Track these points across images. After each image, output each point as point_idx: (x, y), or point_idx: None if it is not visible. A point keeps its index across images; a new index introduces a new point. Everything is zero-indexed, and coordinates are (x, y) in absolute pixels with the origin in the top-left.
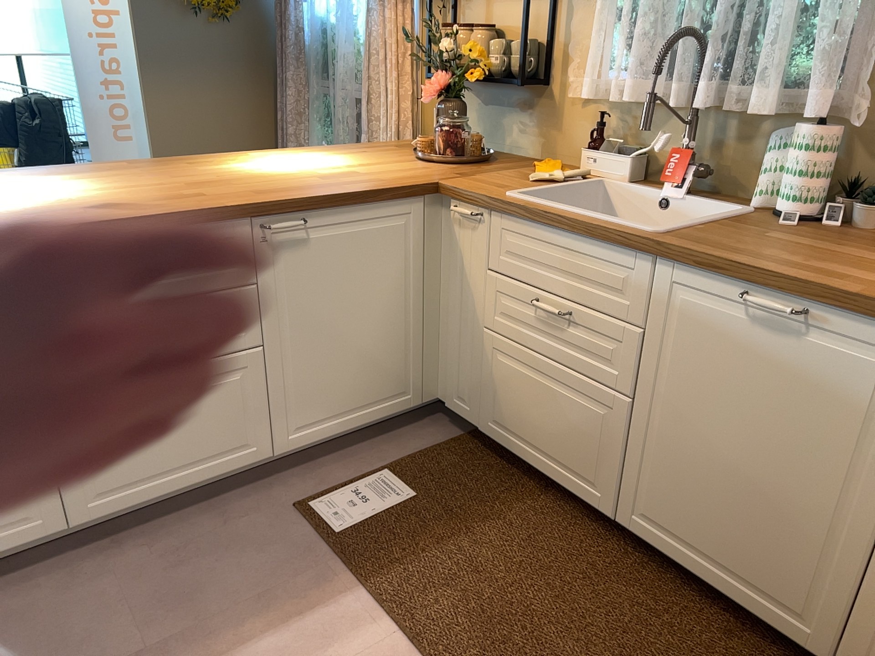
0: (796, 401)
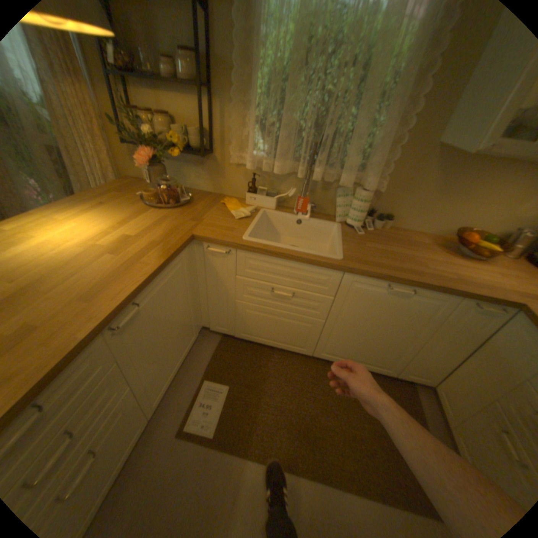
0: (403, 316)
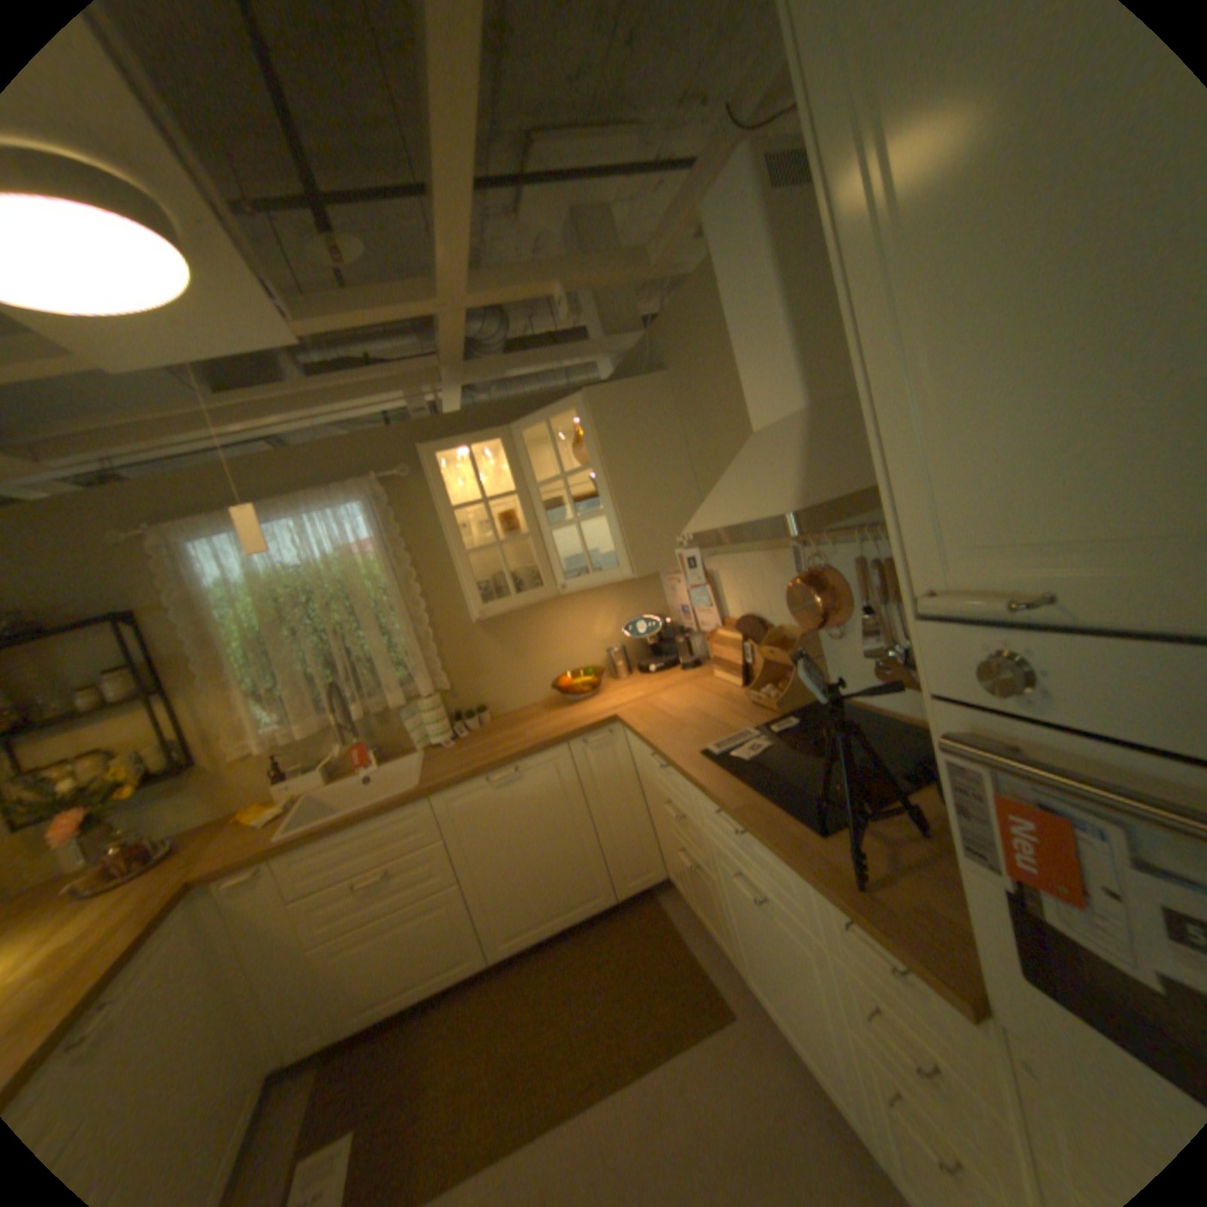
0: (535, 807)
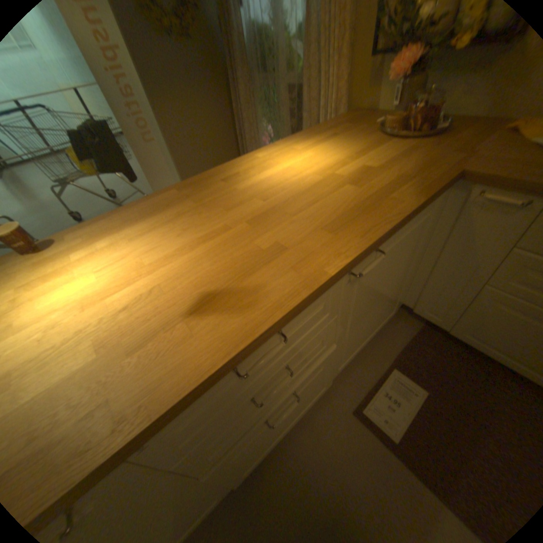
0: None
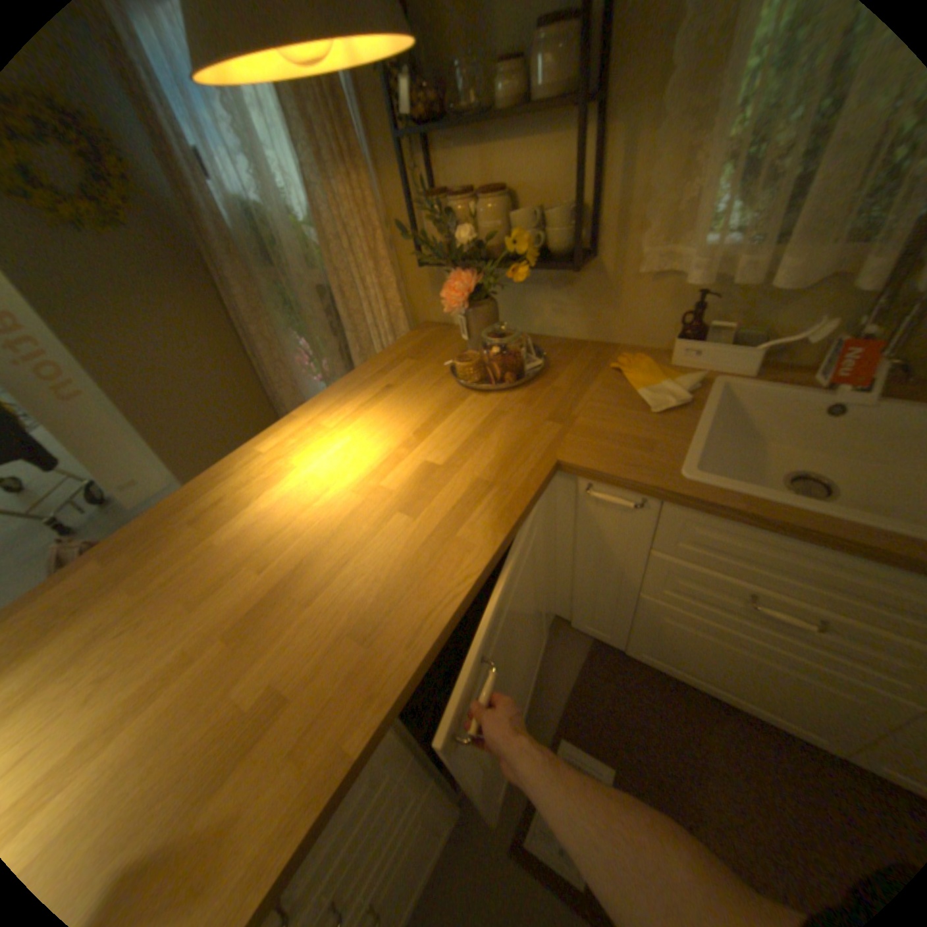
0: None
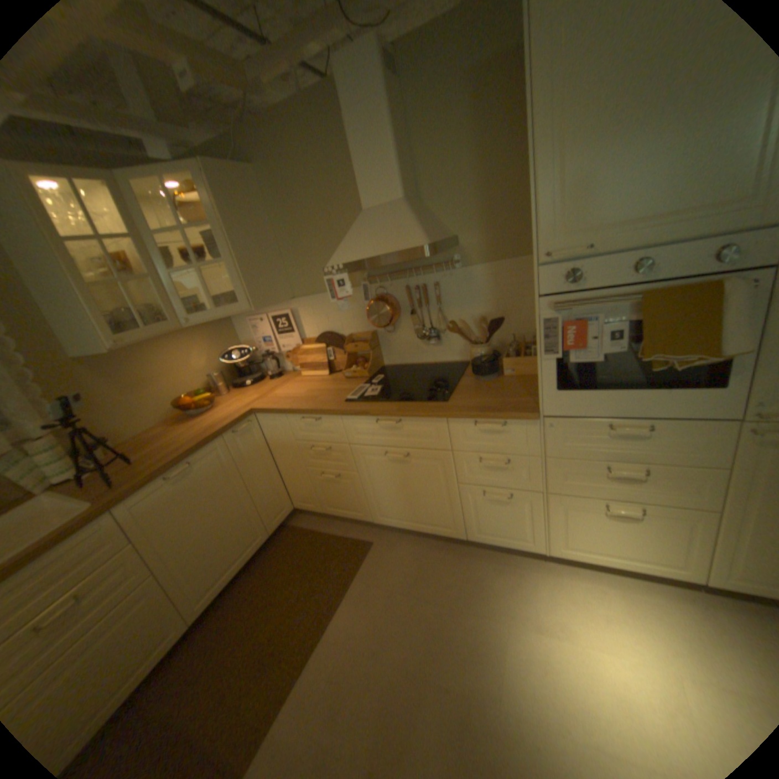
0: (206, 489)
